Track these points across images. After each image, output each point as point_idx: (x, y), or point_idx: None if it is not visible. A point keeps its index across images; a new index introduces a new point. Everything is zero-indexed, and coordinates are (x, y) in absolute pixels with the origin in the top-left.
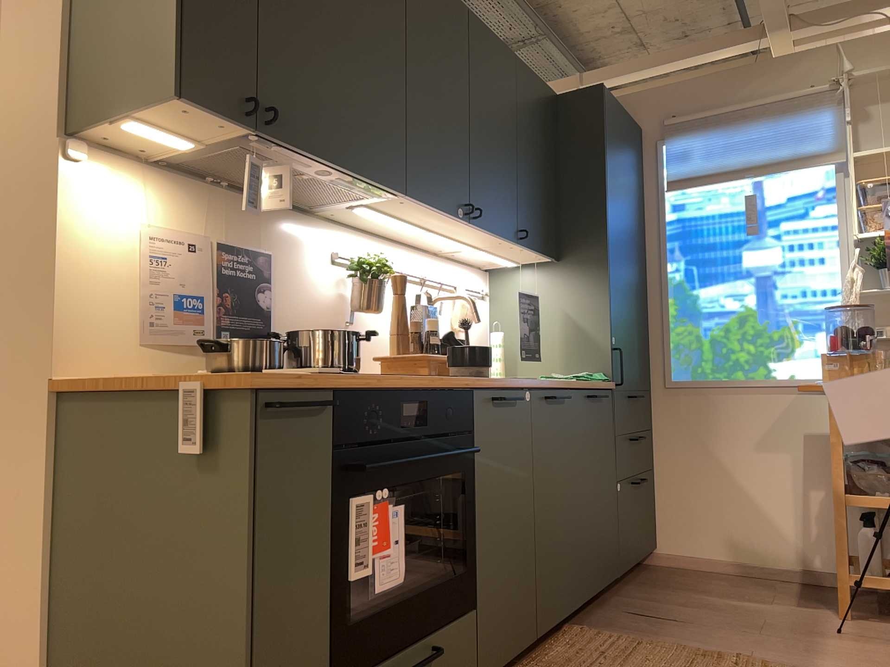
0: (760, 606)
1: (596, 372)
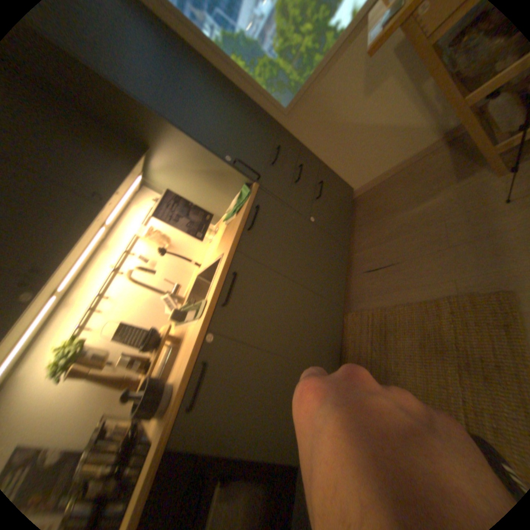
0: (433, 201)
1: (240, 184)
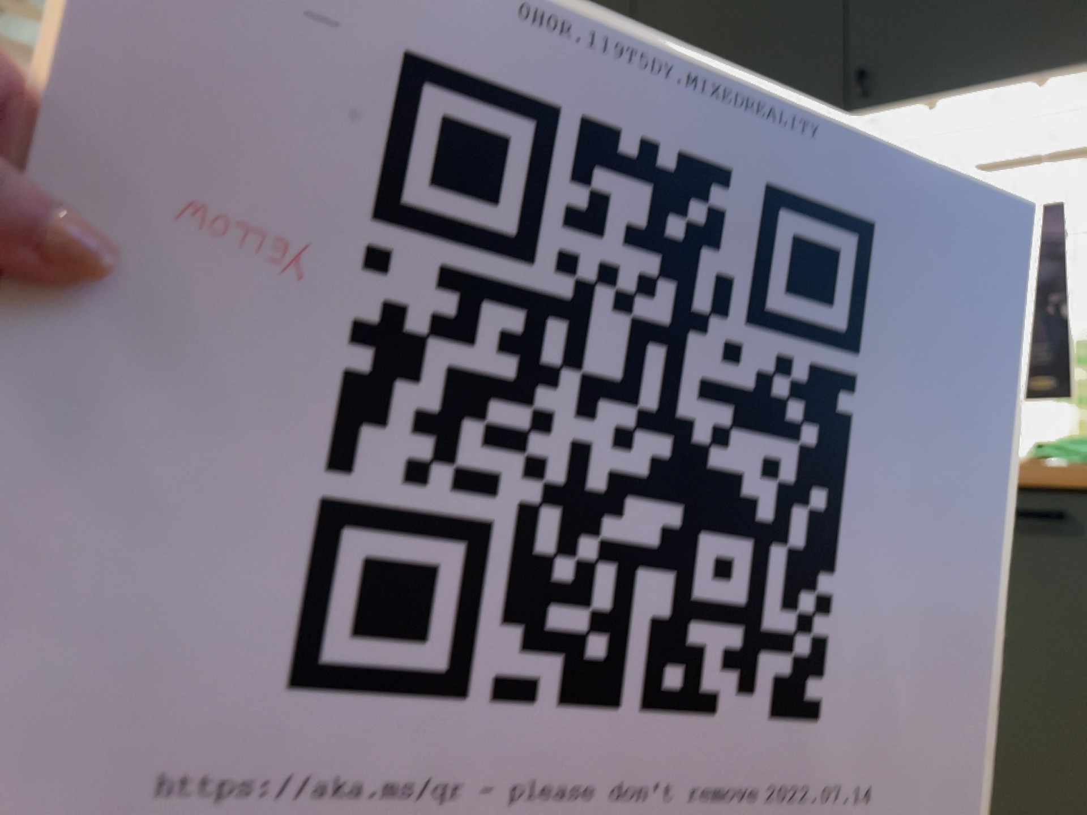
0: None
1: None
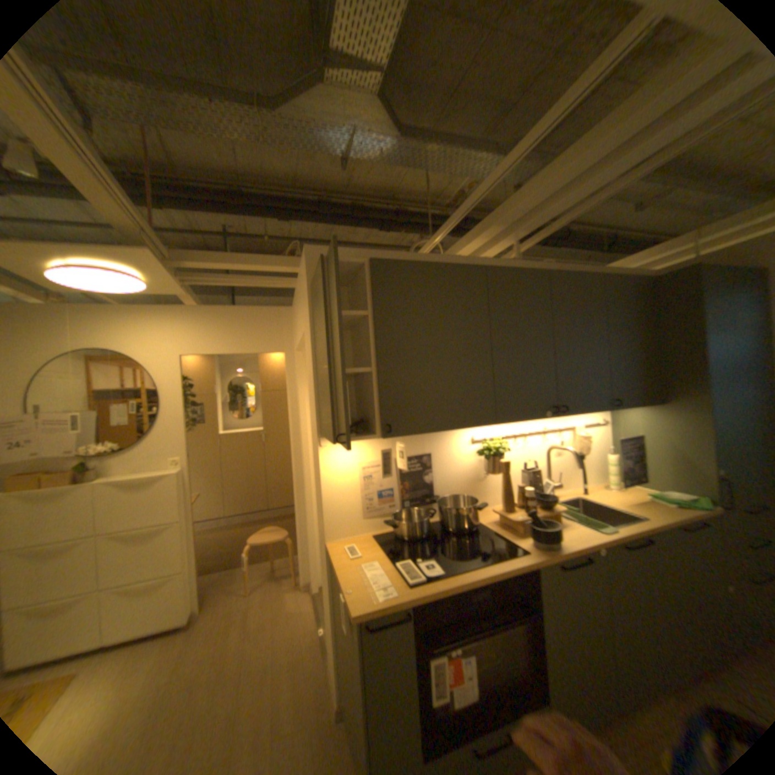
0: None
1: (701, 495)
